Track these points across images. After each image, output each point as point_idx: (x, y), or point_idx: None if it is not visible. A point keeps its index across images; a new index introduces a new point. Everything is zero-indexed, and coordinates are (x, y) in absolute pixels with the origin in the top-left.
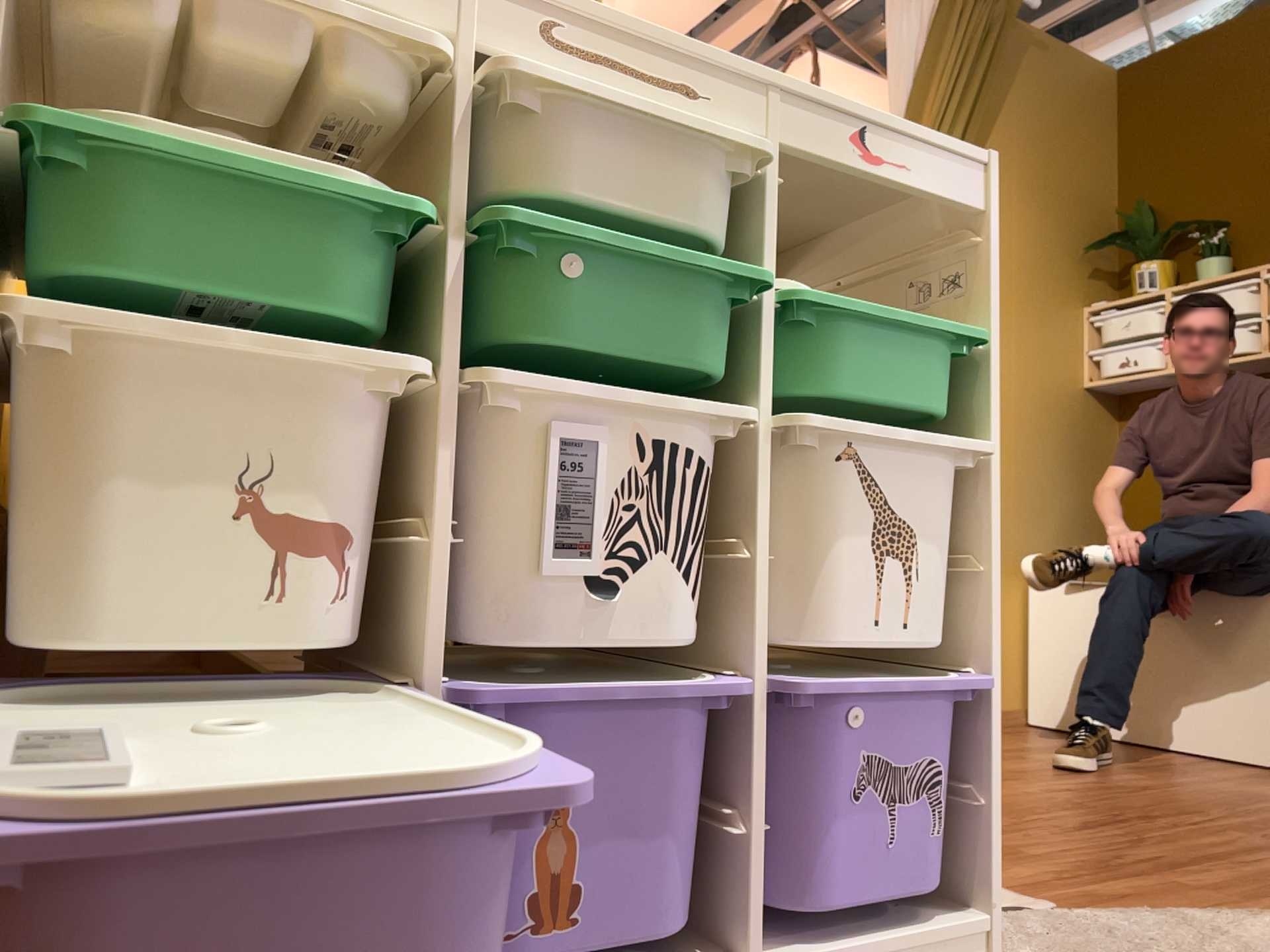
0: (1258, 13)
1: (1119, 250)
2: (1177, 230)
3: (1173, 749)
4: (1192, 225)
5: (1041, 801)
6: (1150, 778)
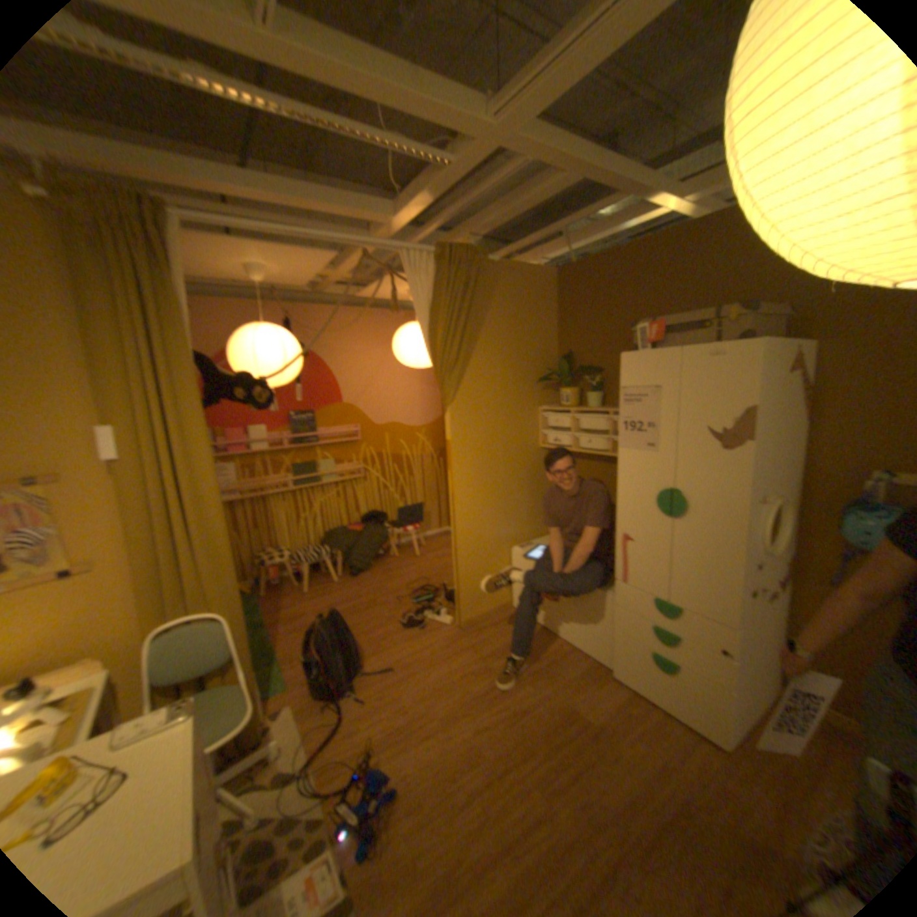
0: (628, 247)
1: (556, 381)
2: (584, 372)
3: (563, 643)
4: (592, 368)
5: (462, 765)
6: (533, 701)
